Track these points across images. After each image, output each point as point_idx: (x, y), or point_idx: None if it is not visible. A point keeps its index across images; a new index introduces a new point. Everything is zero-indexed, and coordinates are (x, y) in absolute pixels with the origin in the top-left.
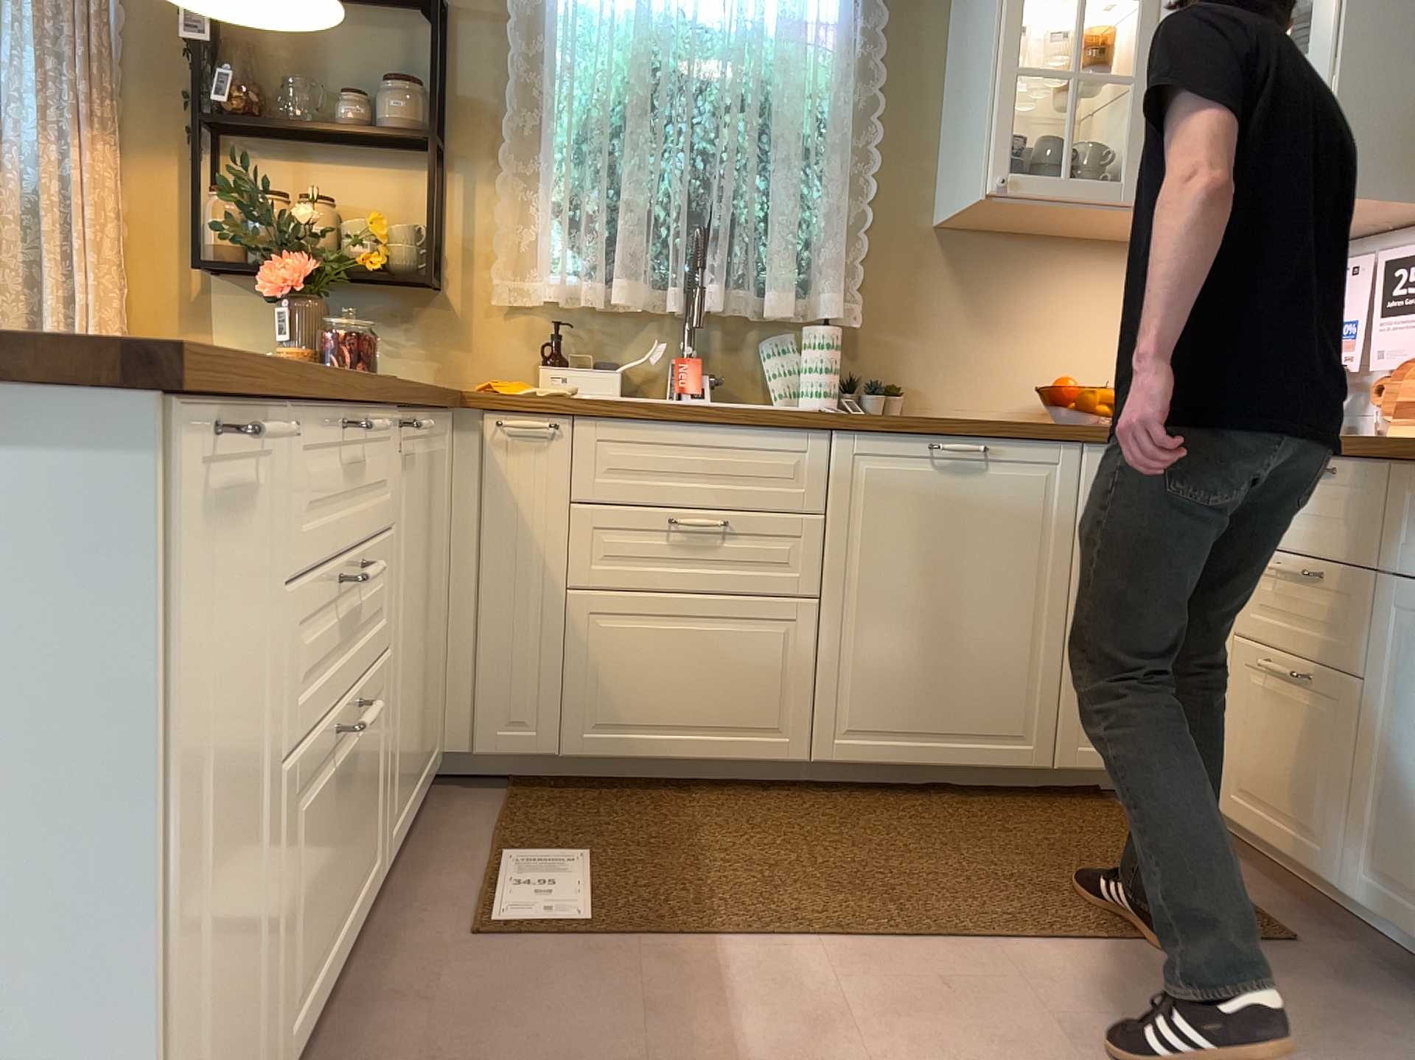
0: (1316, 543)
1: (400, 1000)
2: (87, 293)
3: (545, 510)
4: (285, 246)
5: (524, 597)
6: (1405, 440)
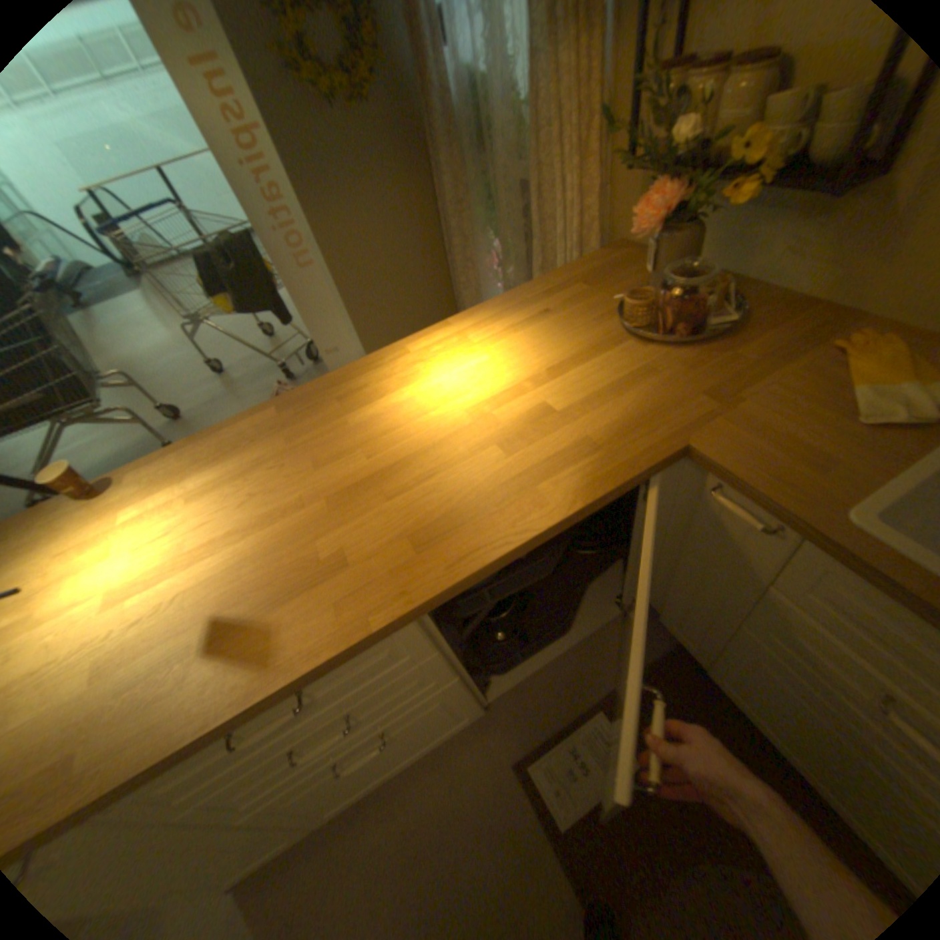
0: None
1: (451, 778)
2: (567, 189)
3: (746, 572)
4: (667, 163)
5: (709, 597)
6: None
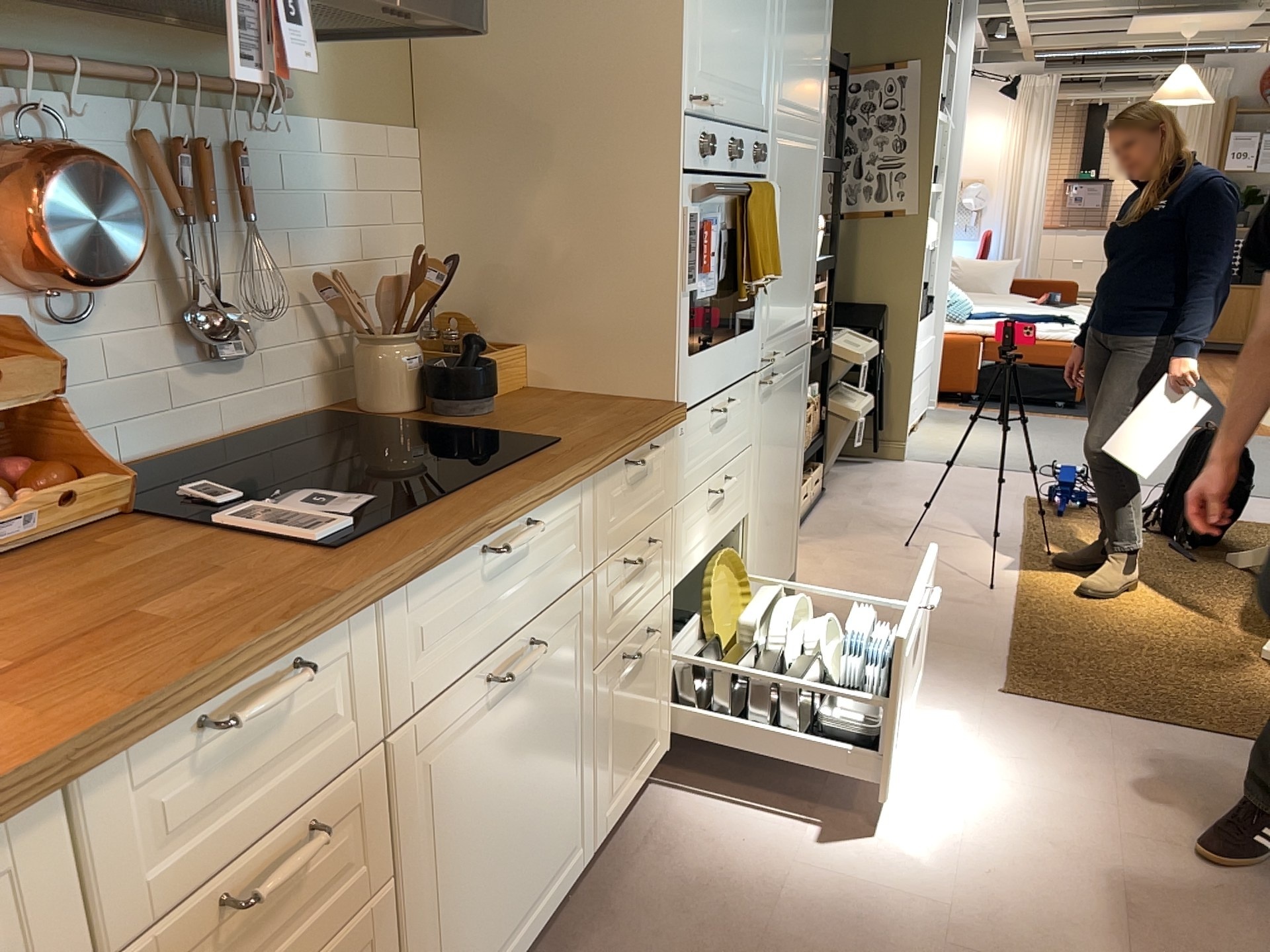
0: (278, 799)
1: None
2: None
3: None
4: None
5: None
6: (325, 565)
